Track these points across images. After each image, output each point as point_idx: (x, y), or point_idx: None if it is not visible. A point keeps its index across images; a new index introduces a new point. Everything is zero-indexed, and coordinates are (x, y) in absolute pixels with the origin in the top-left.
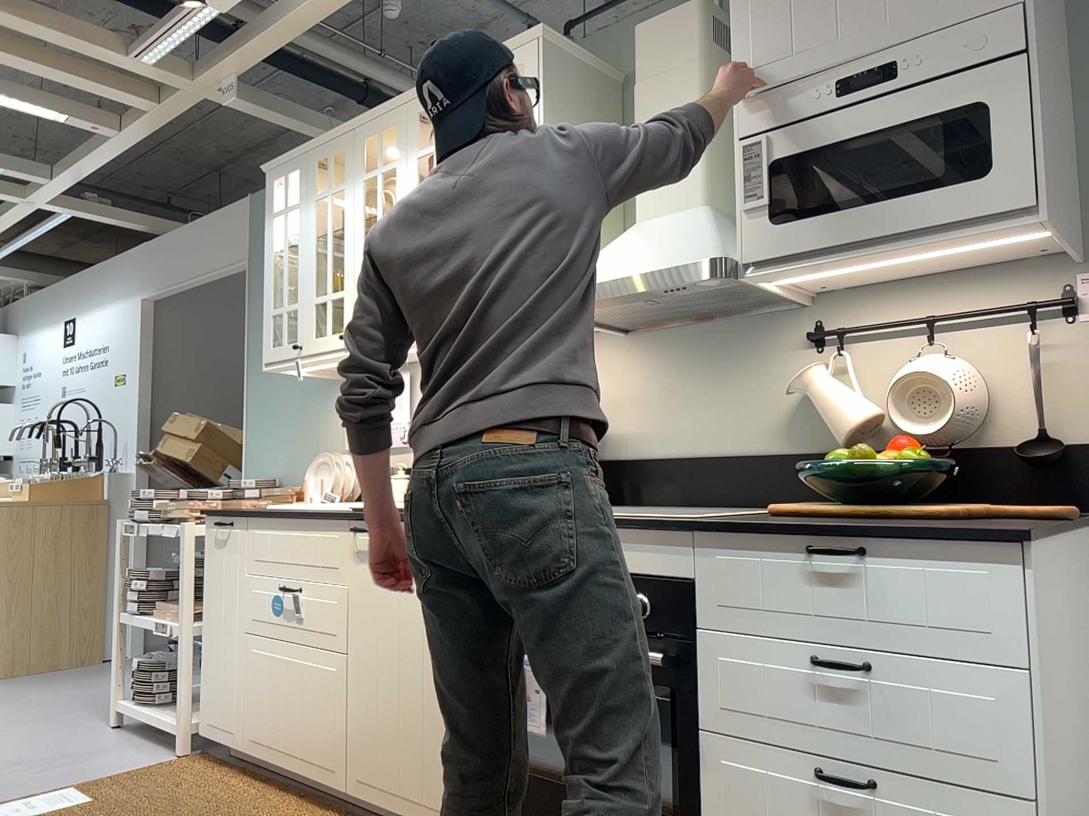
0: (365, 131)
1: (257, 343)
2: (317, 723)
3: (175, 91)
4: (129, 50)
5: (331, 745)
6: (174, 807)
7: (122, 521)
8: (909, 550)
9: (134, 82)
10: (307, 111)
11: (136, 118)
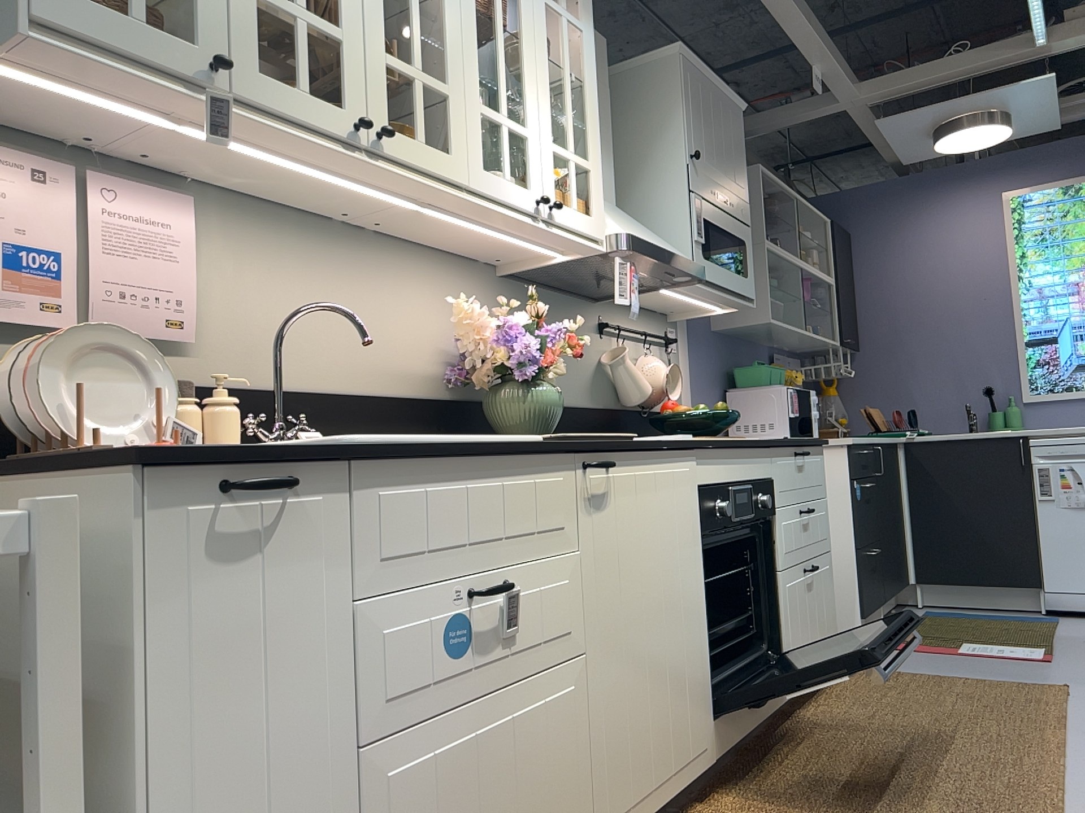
0: None
1: None
2: (551, 795)
3: None
4: None
5: (573, 809)
6: None
7: None
8: (811, 451)
9: None
10: None
11: None
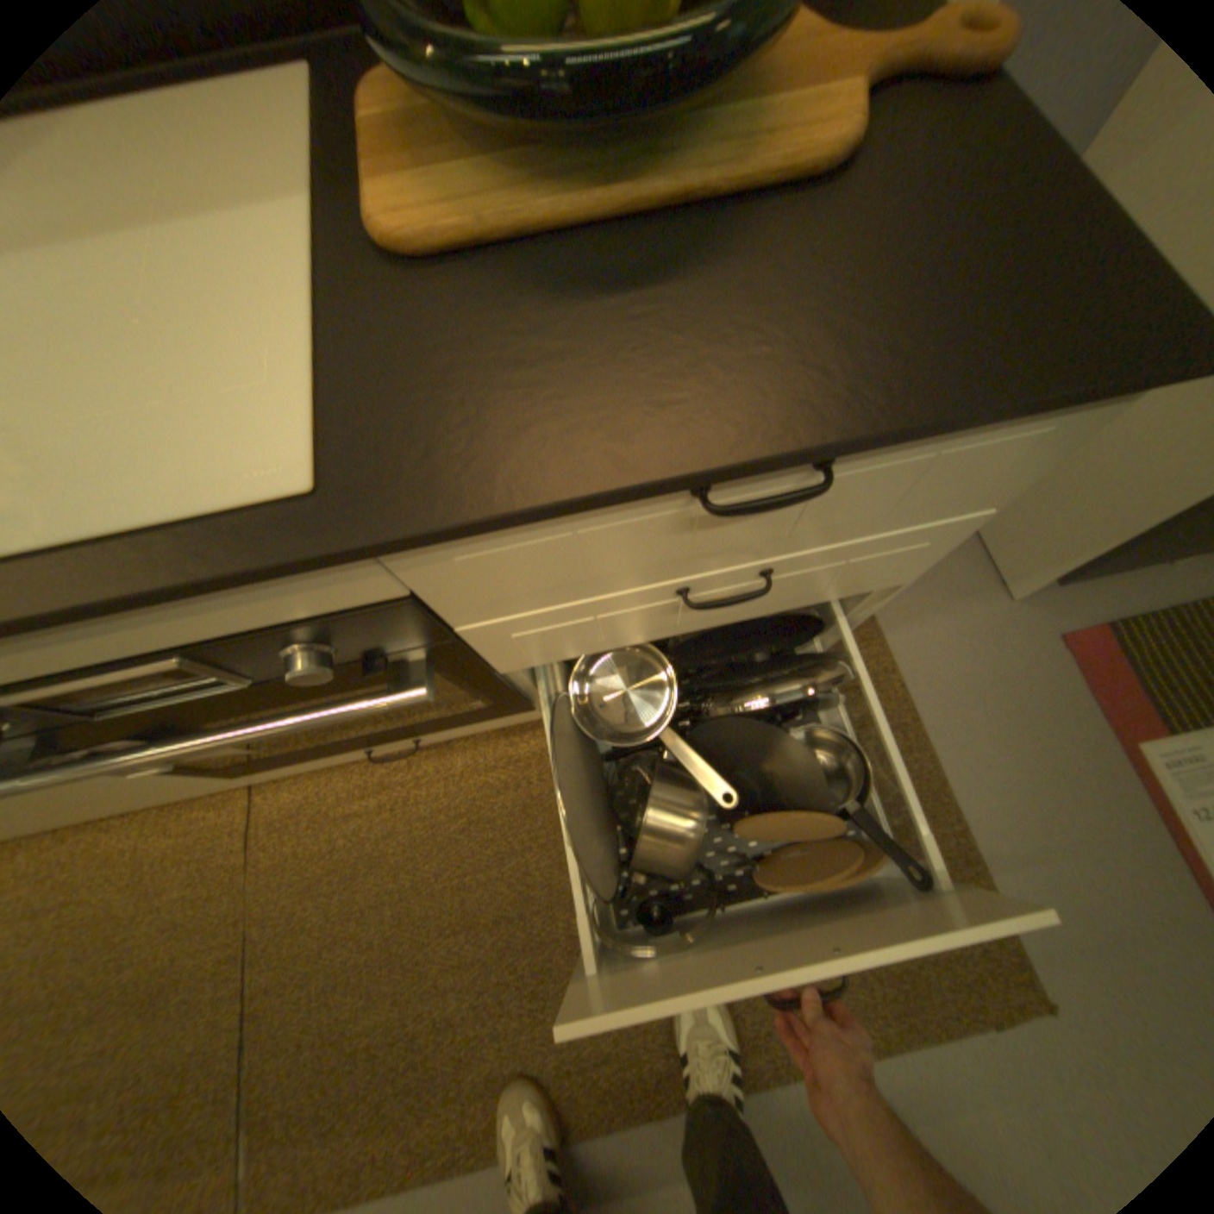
0: None
1: None
2: None
3: None
4: None
5: None
6: None
7: None
8: (932, 433)
9: None
10: None
11: None
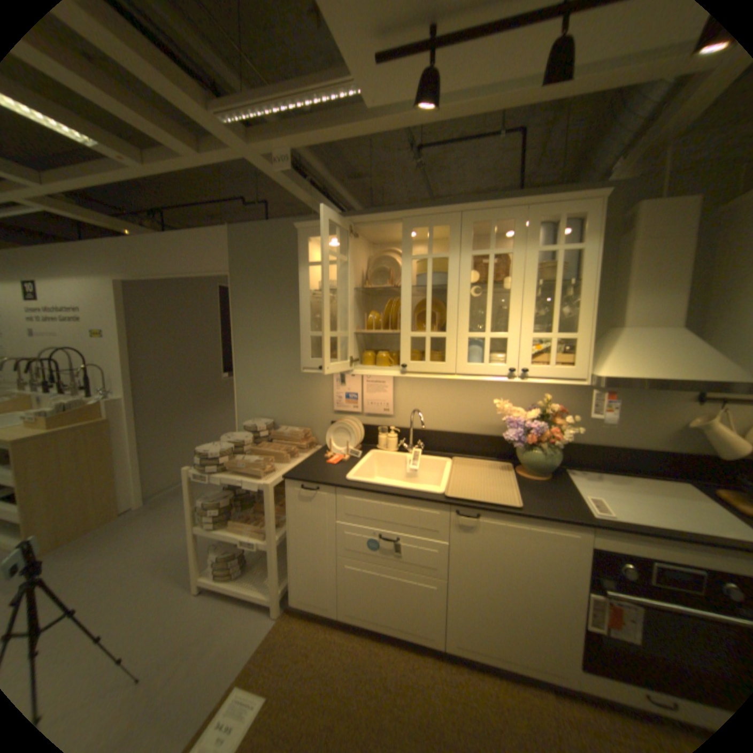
0: (414, 222)
1: (243, 331)
2: (418, 615)
3: (216, 144)
4: (204, 100)
5: (432, 627)
6: (328, 685)
7: (186, 471)
8: None
9: (177, 126)
10: (300, 178)
11: (159, 155)
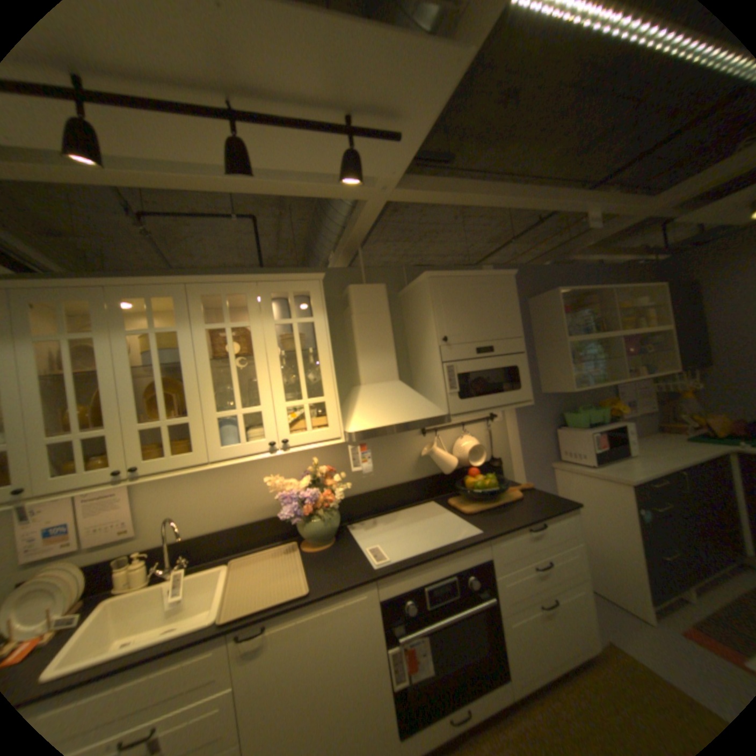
0: (125, 290)
1: None
2: None
3: None
4: None
5: None
6: None
7: None
8: (556, 521)
9: None
10: None
11: None
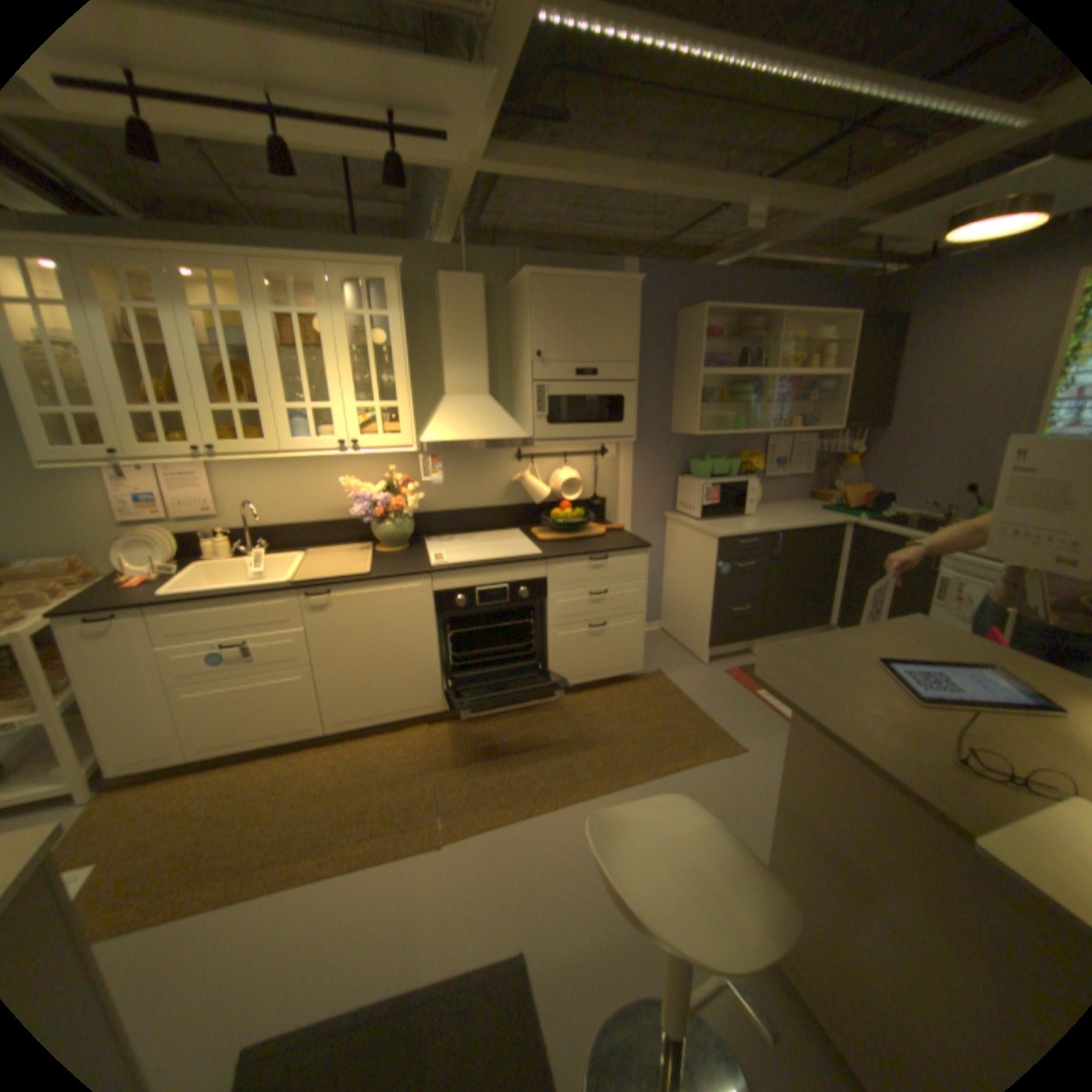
0: (183, 260)
1: None
2: (288, 711)
3: None
4: None
5: (305, 717)
6: (187, 817)
7: None
8: (619, 555)
9: None
10: None
11: None
